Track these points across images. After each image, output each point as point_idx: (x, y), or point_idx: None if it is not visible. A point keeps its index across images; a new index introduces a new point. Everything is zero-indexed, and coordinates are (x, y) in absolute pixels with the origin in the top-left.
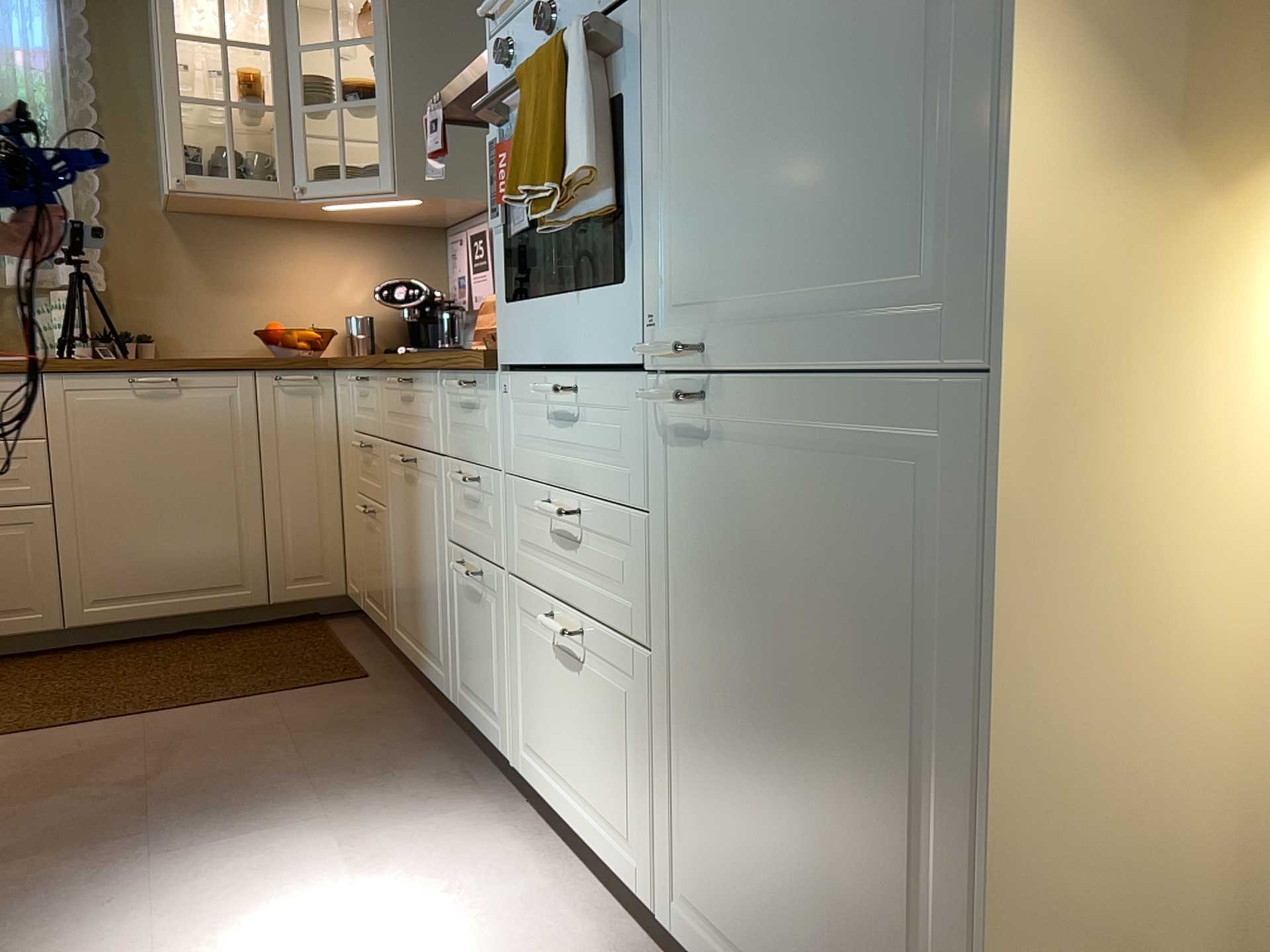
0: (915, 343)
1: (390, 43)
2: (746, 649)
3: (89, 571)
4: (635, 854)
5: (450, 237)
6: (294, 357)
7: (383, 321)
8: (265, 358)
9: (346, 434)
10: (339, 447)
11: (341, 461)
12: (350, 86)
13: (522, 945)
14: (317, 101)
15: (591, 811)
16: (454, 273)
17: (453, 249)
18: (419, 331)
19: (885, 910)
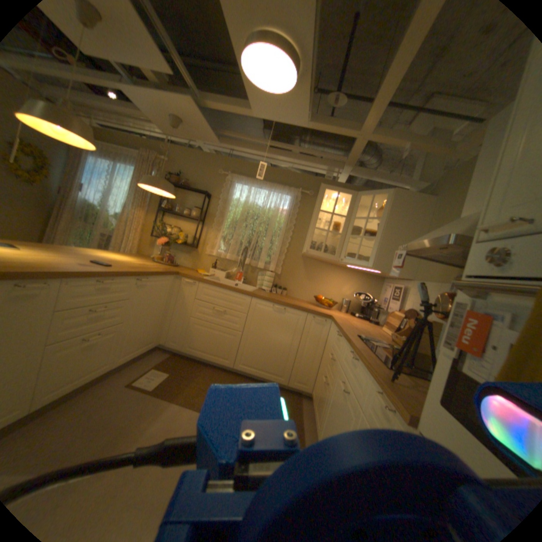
0: None
1: (387, 221)
2: None
3: (244, 355)
4: None
5: (385, 283)
6: (321, 312)
7: (353, 303)
8: (312, 310)
9: (328, 345)
10: (325, 346)
11: (324, 351)
12: (367, 231)
13: None
14: (355, 234)
15: None
16: (383, 295)
17: (385, 287)
18: (364, 311)
19: None
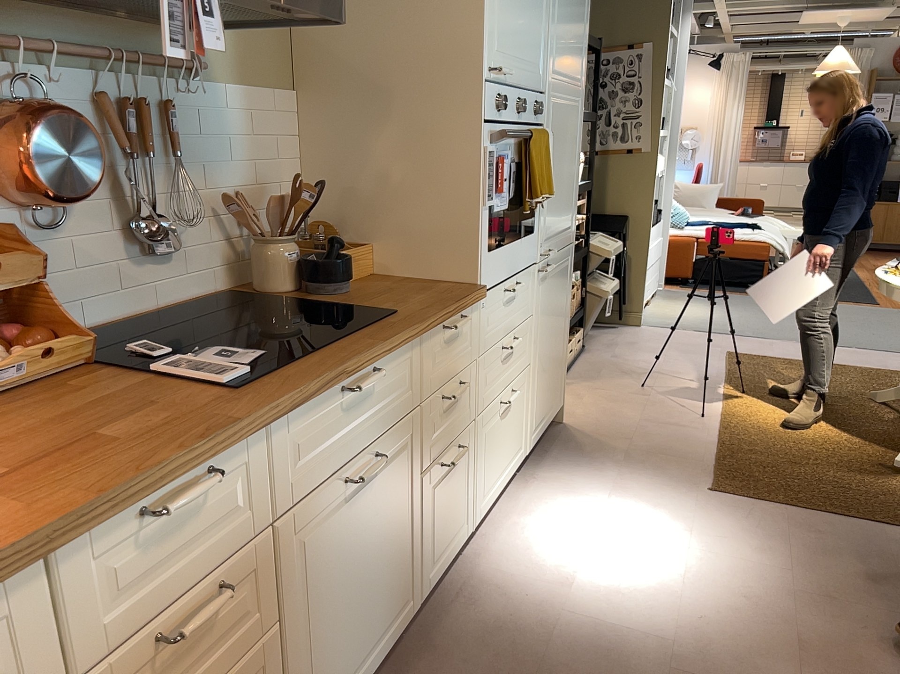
0: (567, 239)
1: None
2: (547, 330)
3: None
4: (520, 445)
5: None
6: None
7: None
8: None
9: None
10: None
11: None
12: None
13: (543, 507)
14: None
15: (508, 461)
16: None
17: None
18: None
19: (558, 358)
